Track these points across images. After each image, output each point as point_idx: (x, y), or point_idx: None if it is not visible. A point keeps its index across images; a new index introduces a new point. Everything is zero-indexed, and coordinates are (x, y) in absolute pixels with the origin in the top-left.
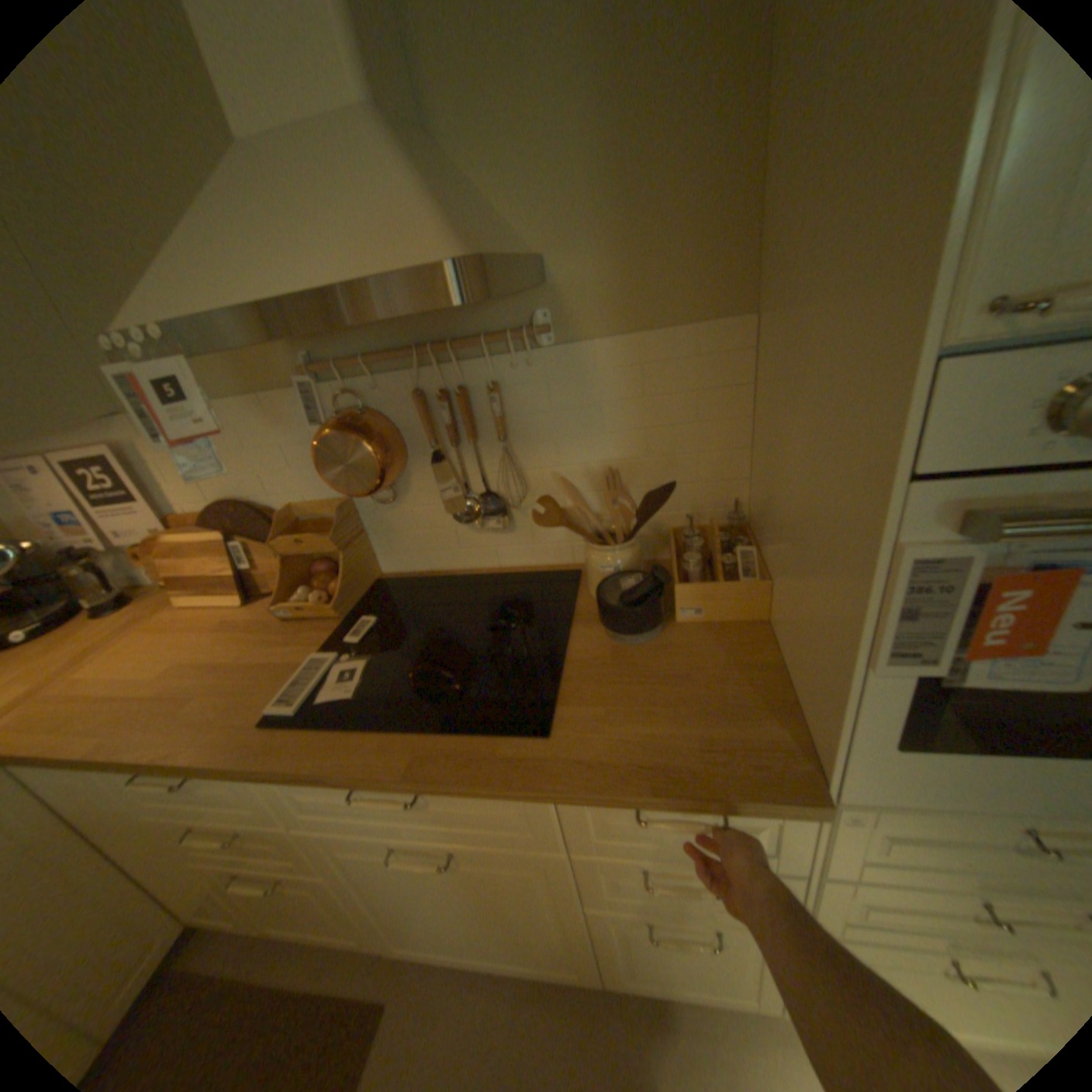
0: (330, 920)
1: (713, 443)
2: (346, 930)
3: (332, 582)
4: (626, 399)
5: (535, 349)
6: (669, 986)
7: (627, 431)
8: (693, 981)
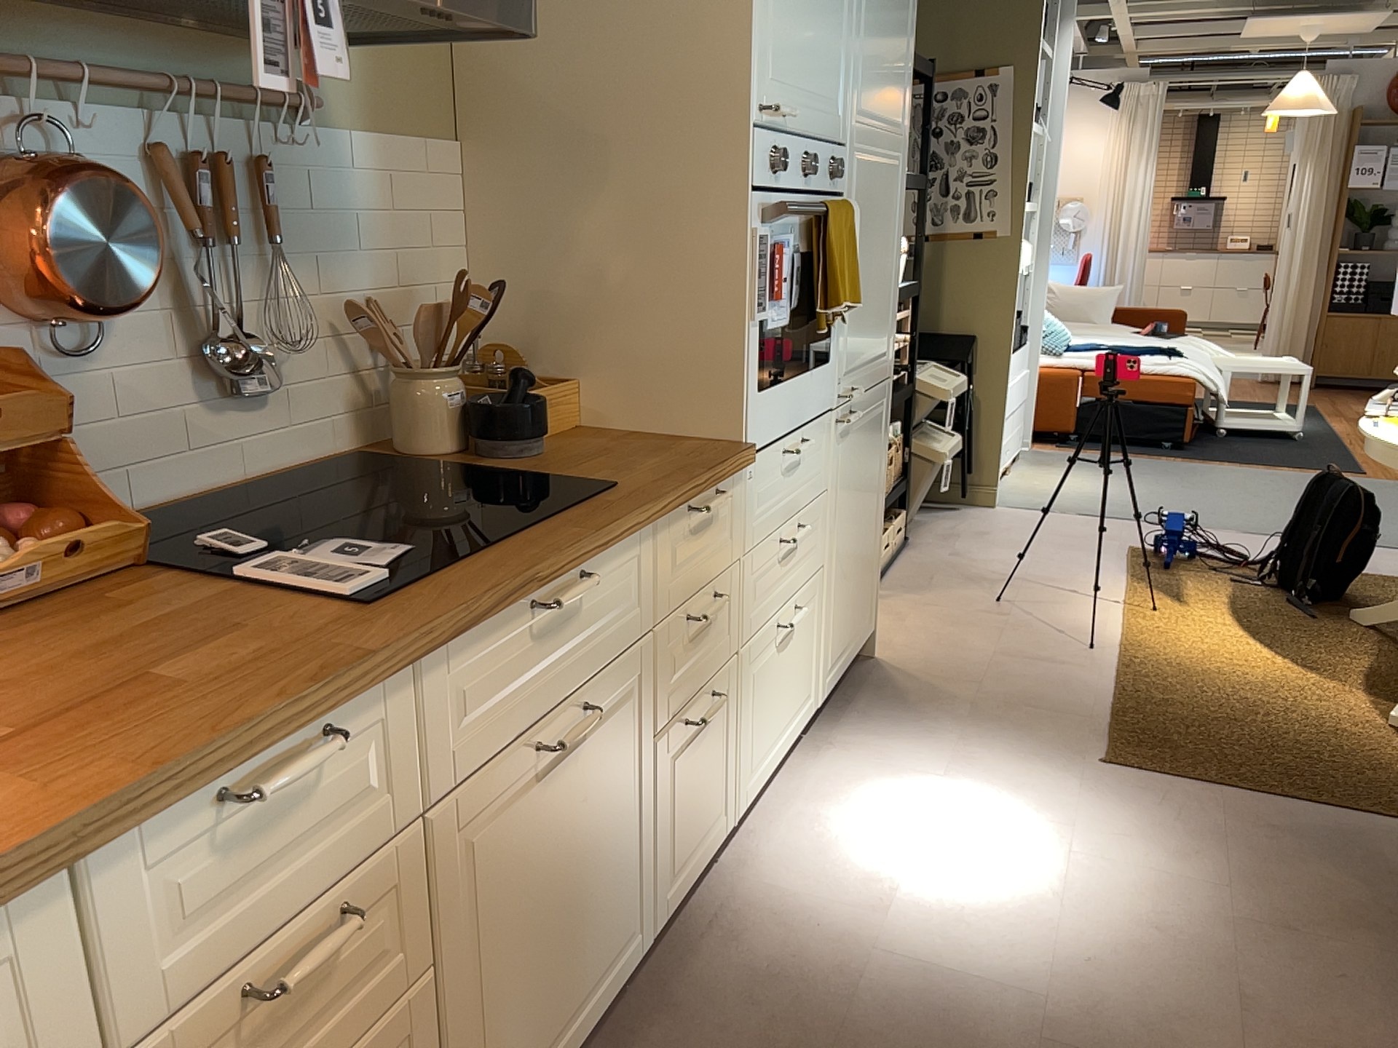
0: None
1: (446, 275)
2: None
3: (46, 517)
4: (381, 212)
5: (302, 128)
6: (686, 857)
7: (383, 252)
8: (699, 819)
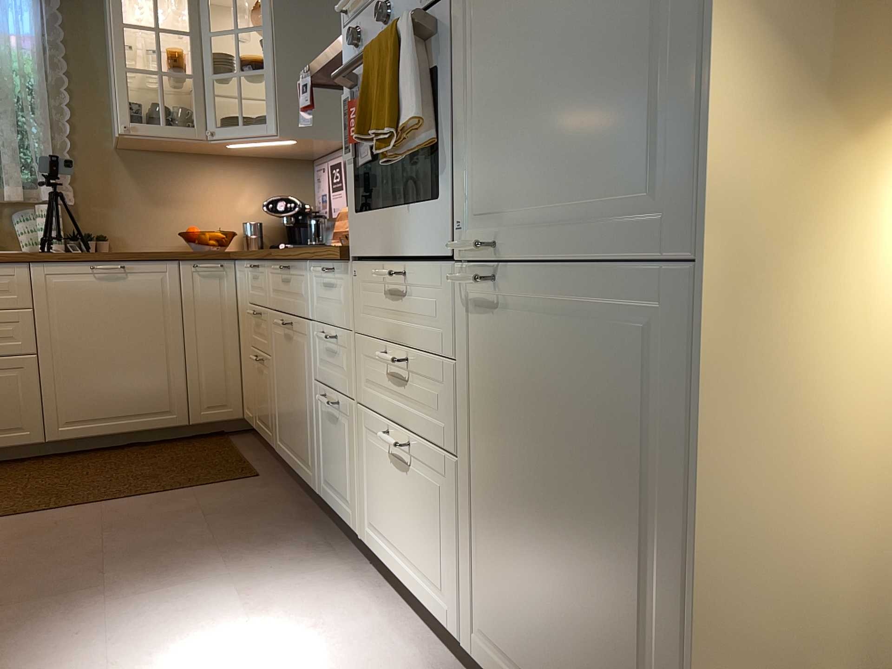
0: (268, 406)
1: None
2: (270, 418)
3: None
4: None
5: None
6: (332, 489)
7: None
8: (336, 478)
